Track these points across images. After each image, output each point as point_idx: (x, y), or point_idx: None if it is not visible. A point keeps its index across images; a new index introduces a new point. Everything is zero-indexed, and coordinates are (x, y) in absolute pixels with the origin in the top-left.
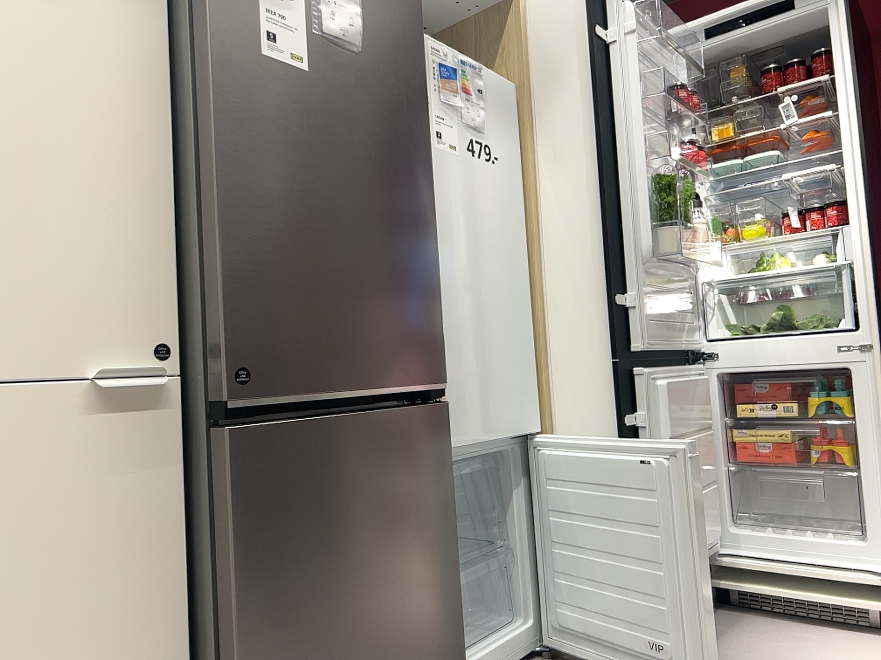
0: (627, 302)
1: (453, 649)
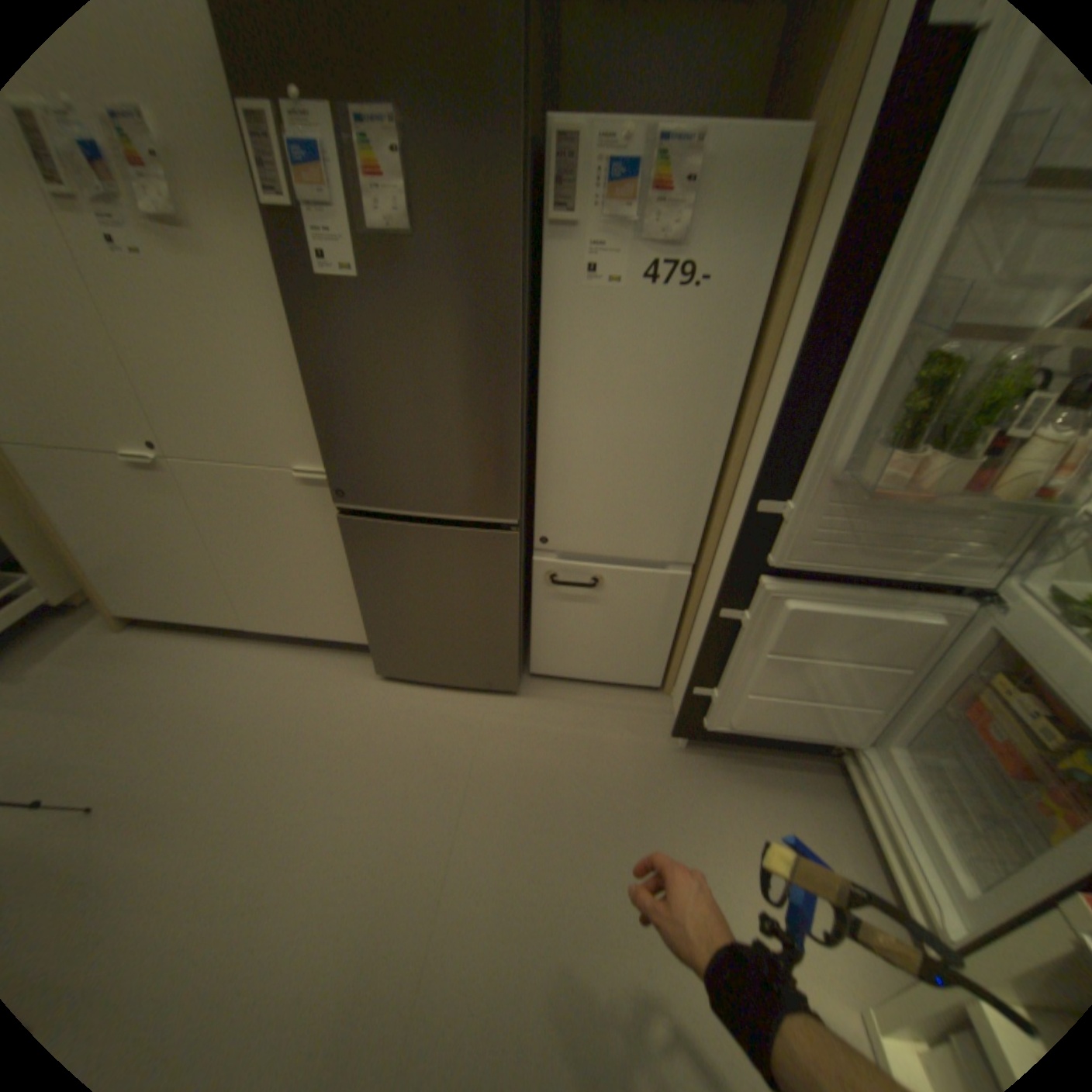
0: (780, 511)
1: (510, 651)
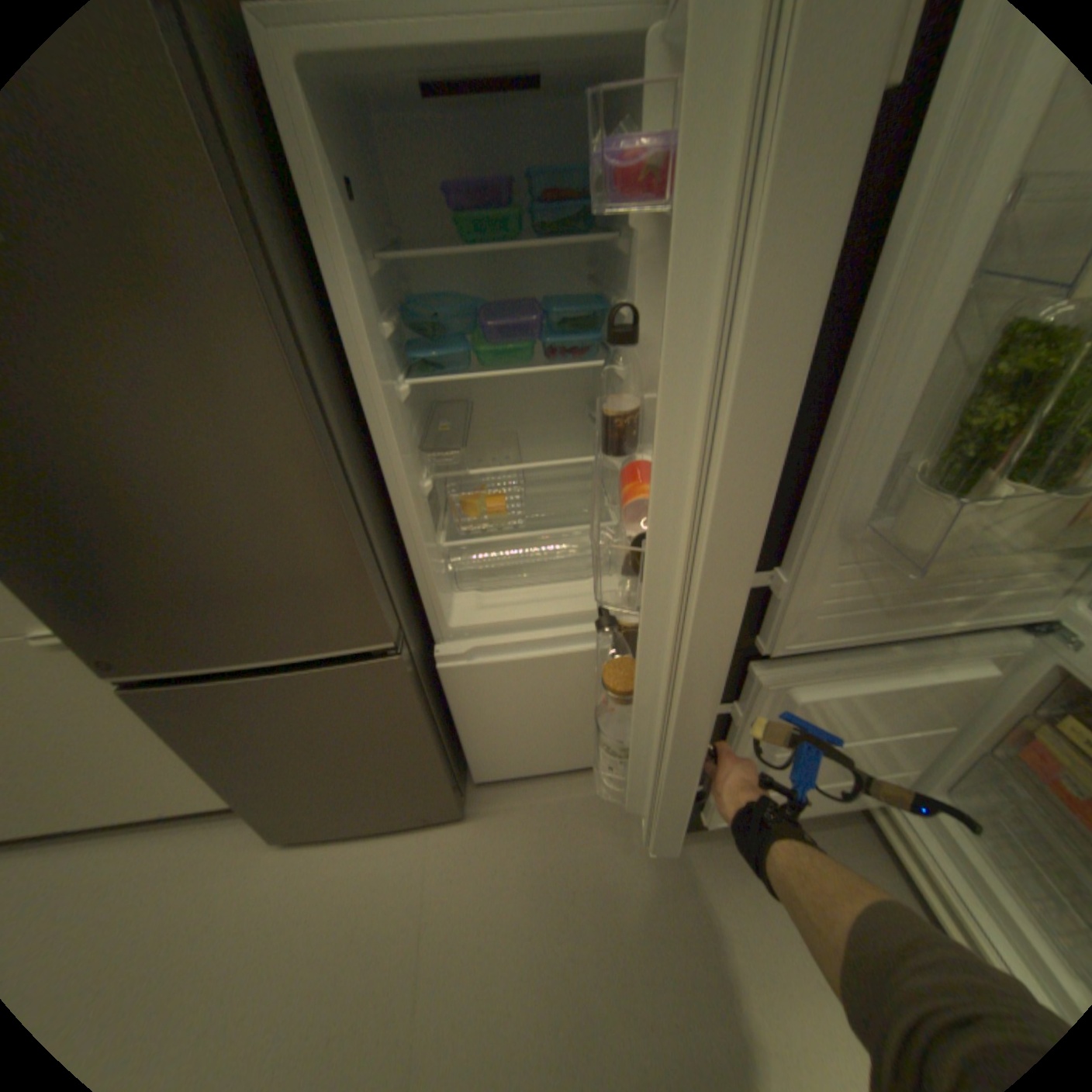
0: (766, 581)
1: (438, 779)
